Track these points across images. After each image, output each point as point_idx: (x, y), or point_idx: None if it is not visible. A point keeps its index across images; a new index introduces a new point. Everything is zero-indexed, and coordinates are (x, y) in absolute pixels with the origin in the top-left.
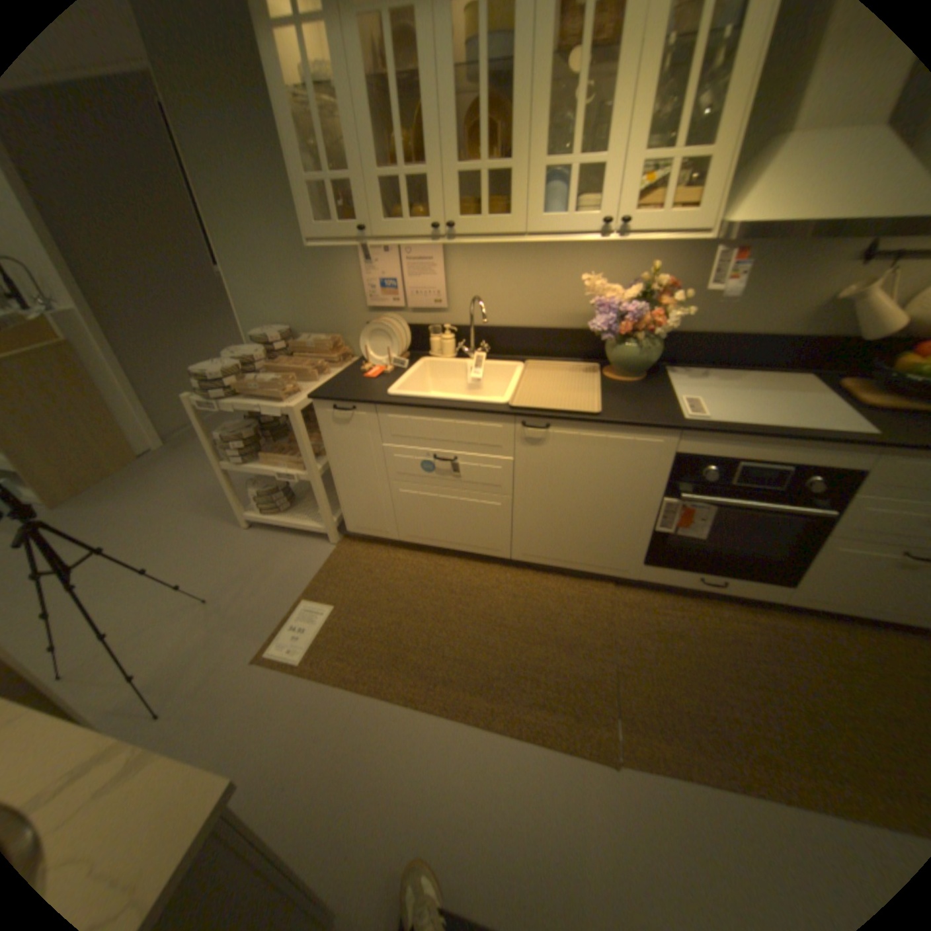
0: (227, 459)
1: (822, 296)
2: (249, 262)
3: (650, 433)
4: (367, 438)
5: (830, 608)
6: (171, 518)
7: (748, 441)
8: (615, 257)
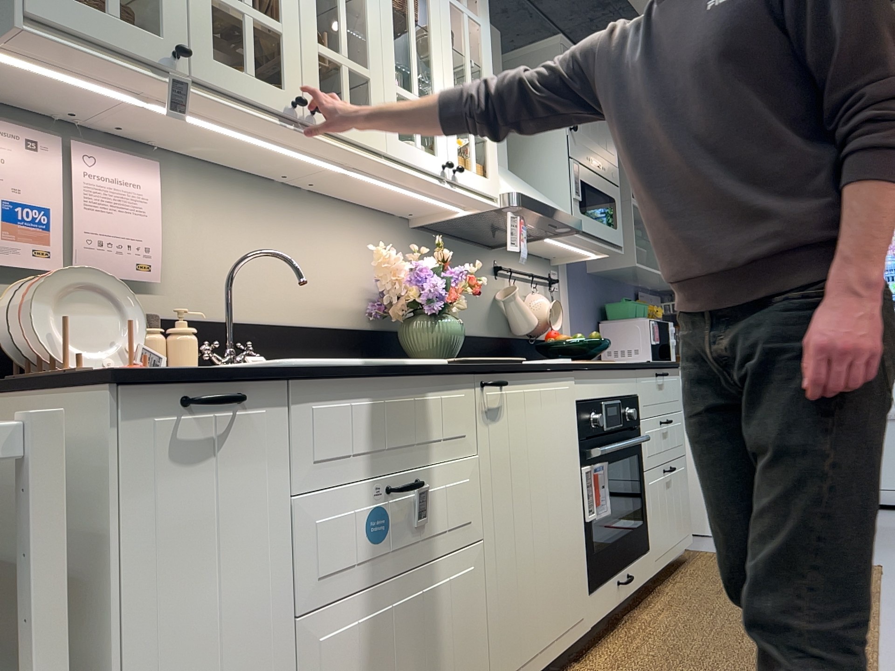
0: None
1: (489, 302)
2: None
3: (562, 378)
4: (253, 488)
5: (663, 560)
6: None
7: (600, 376)
8: (363, 241)
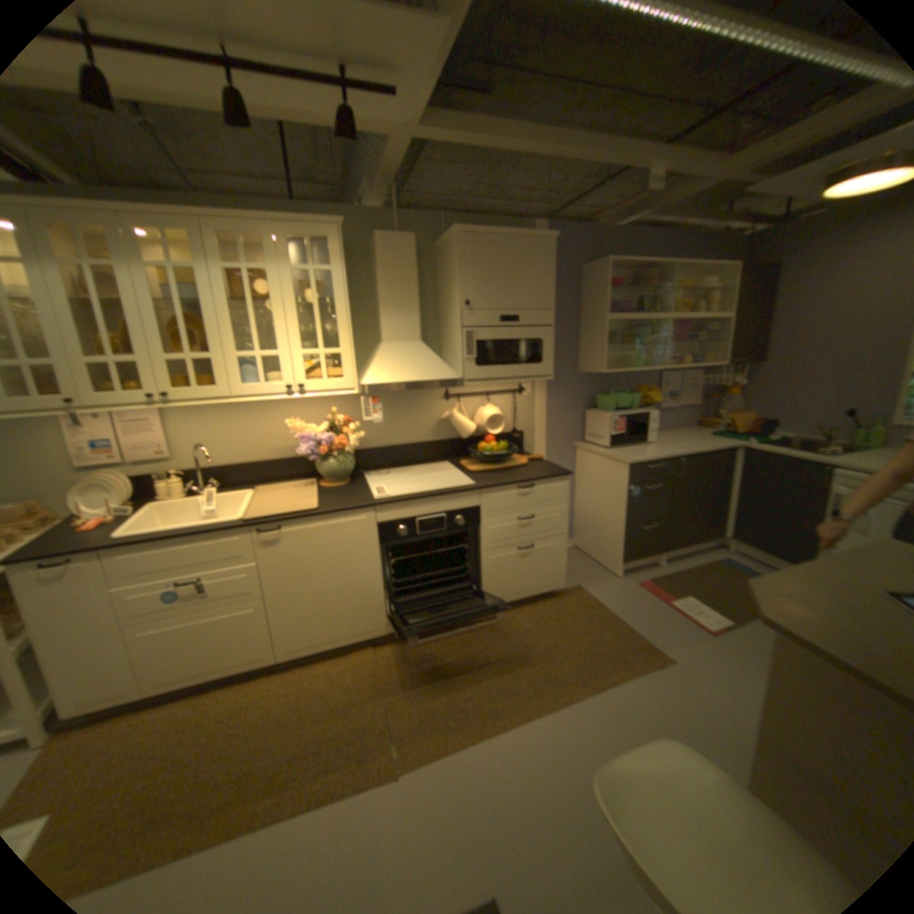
0: None
1: (436, 420)
2: None
3: (356, 514)
4: (90, 590)
5: (505, 600)
6: None
7: (415, 504)
8: (309, 408)
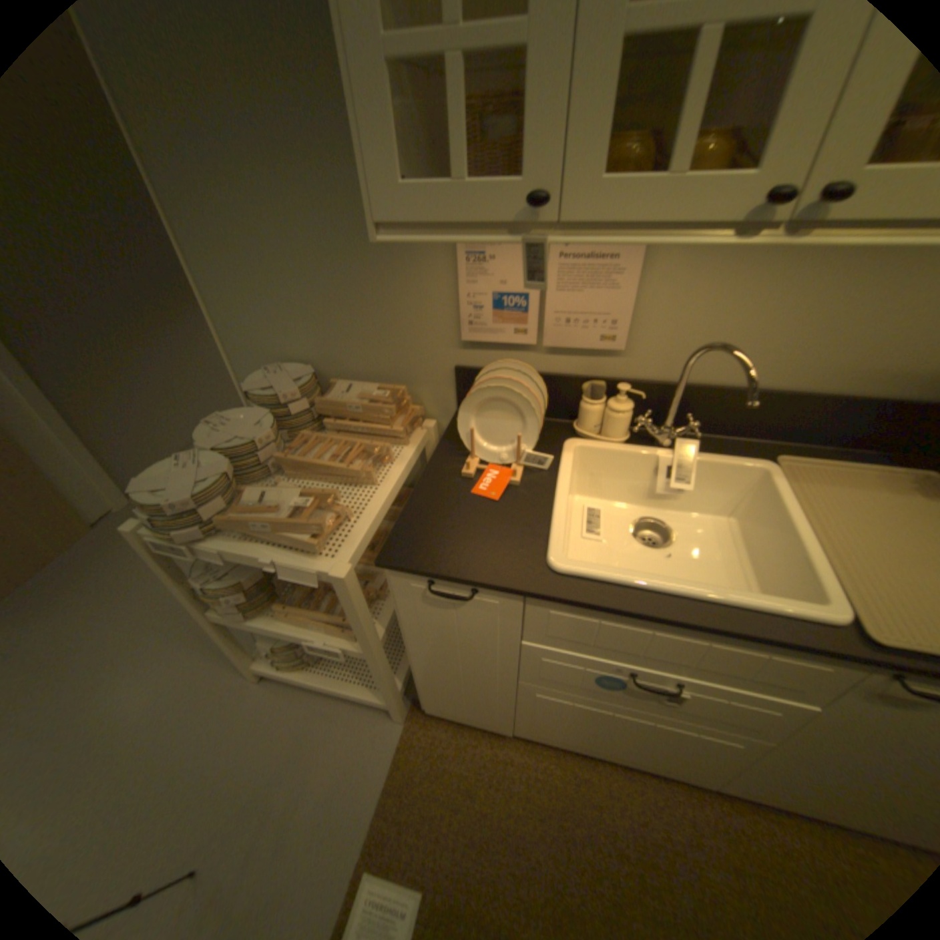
0: (218, 611)
1: None
2: (237, 251)
3: None
4: (491, 631)
5: None
6: (139, 652)
7: None
8: None
